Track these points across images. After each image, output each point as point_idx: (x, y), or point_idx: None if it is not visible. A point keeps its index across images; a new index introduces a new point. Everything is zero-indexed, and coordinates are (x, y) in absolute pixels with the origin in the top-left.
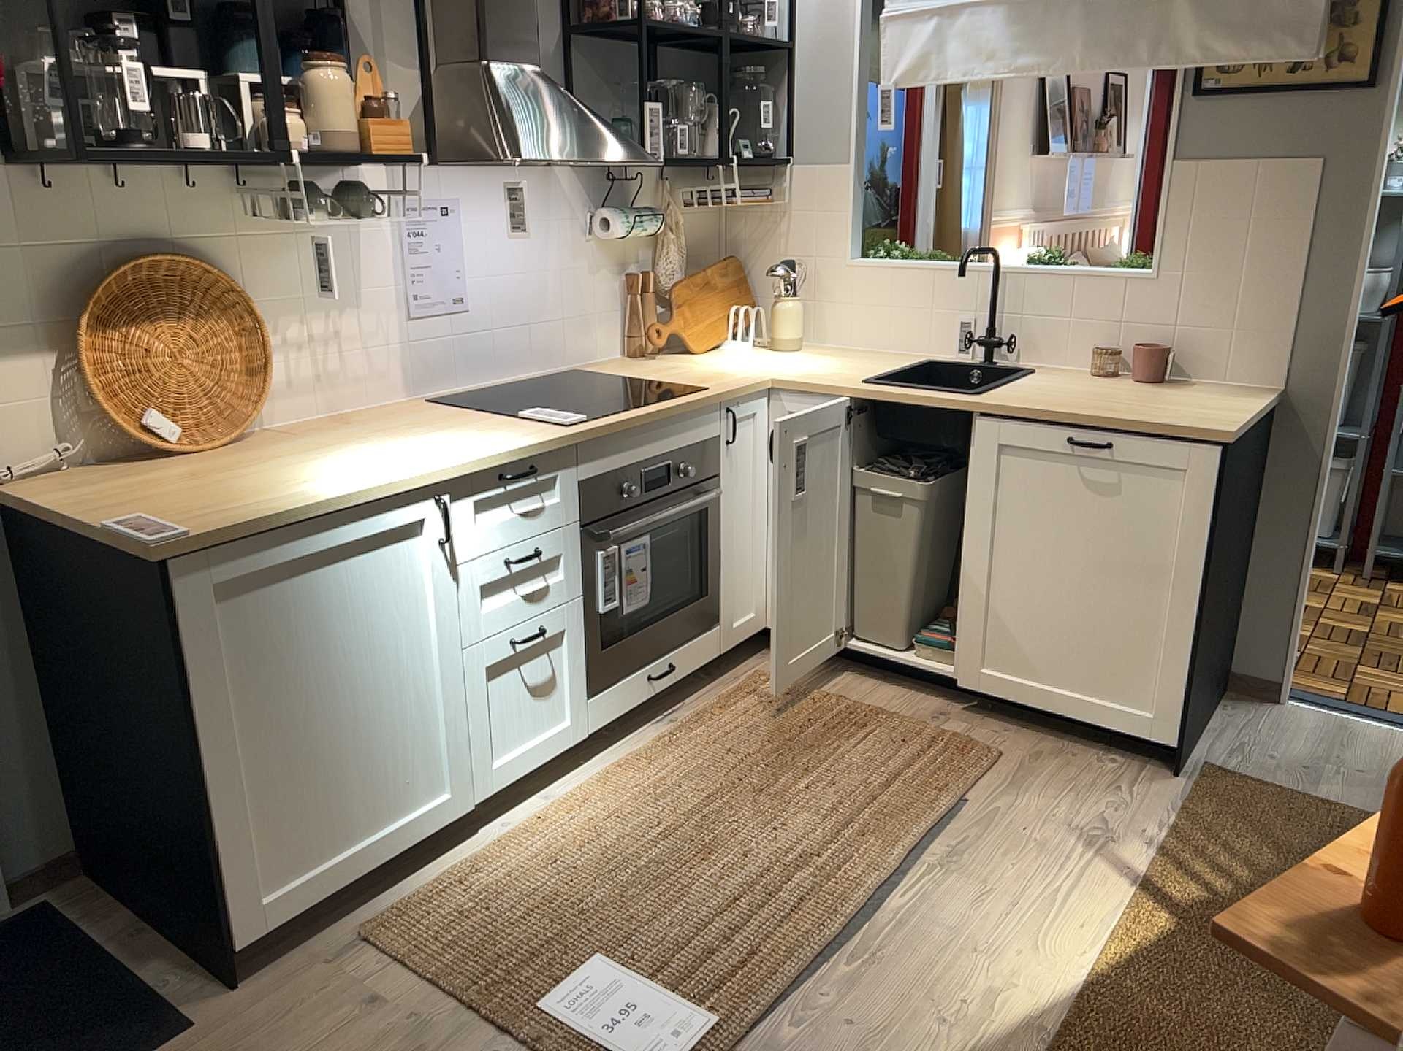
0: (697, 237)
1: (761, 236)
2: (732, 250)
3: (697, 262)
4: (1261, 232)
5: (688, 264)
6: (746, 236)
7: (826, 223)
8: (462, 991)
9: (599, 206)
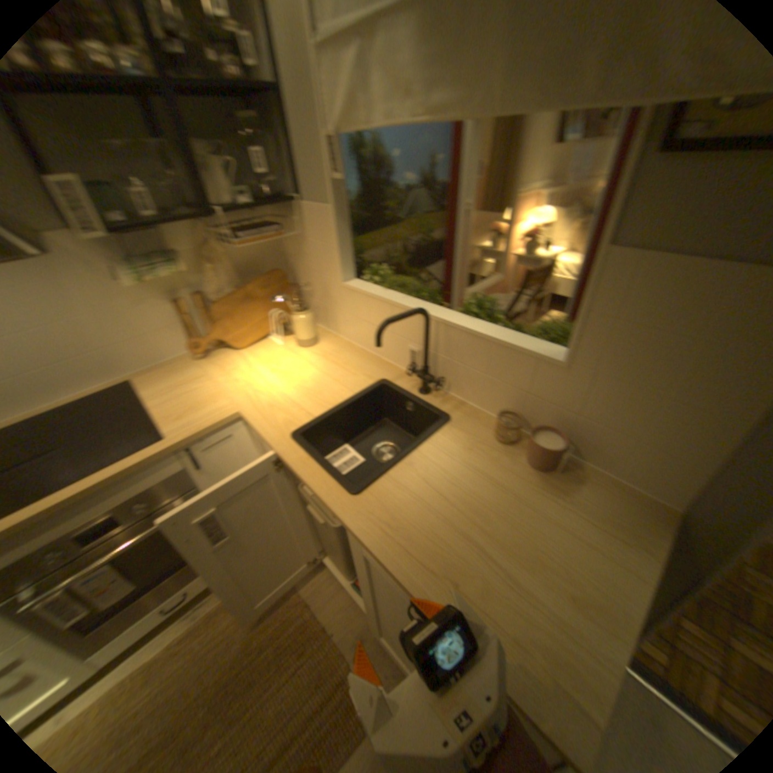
0: (247, 254)
1: (292, 253)
2: (282, 259)
3: (252, 272)
4: (707, 358)
5: (242, 275)
6: (286, 250)
7: (323, 251)
8: None
9: (118, 253)
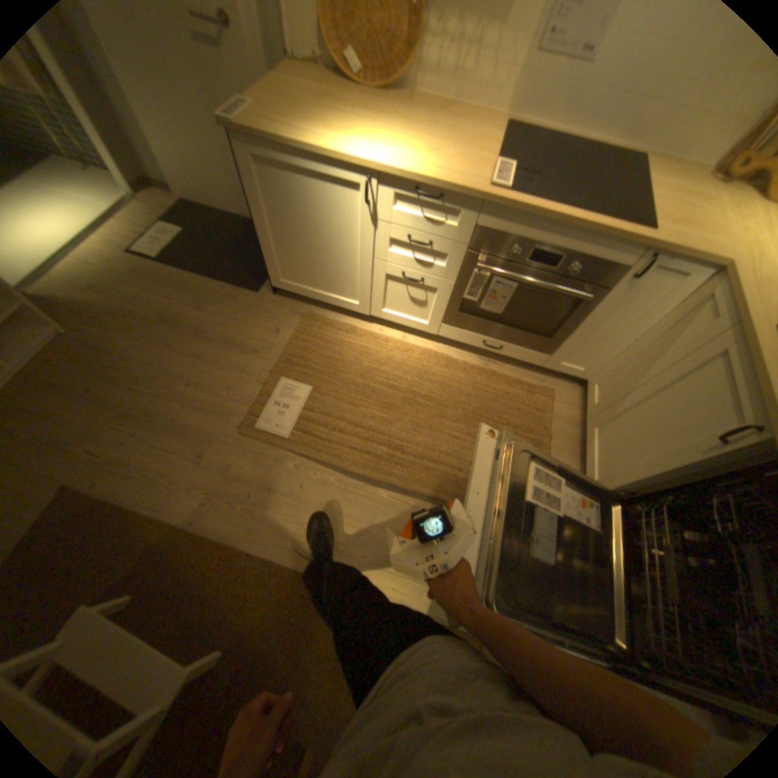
0: None
1: None
2: None
3: None
4: None
5: None
6: None
7: None
8: (285, 352)
9: None
